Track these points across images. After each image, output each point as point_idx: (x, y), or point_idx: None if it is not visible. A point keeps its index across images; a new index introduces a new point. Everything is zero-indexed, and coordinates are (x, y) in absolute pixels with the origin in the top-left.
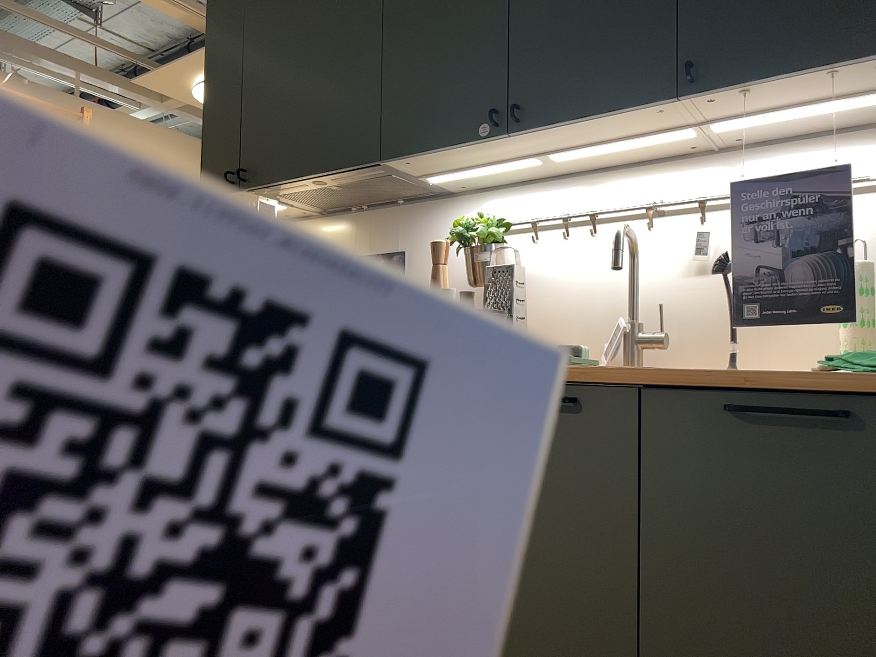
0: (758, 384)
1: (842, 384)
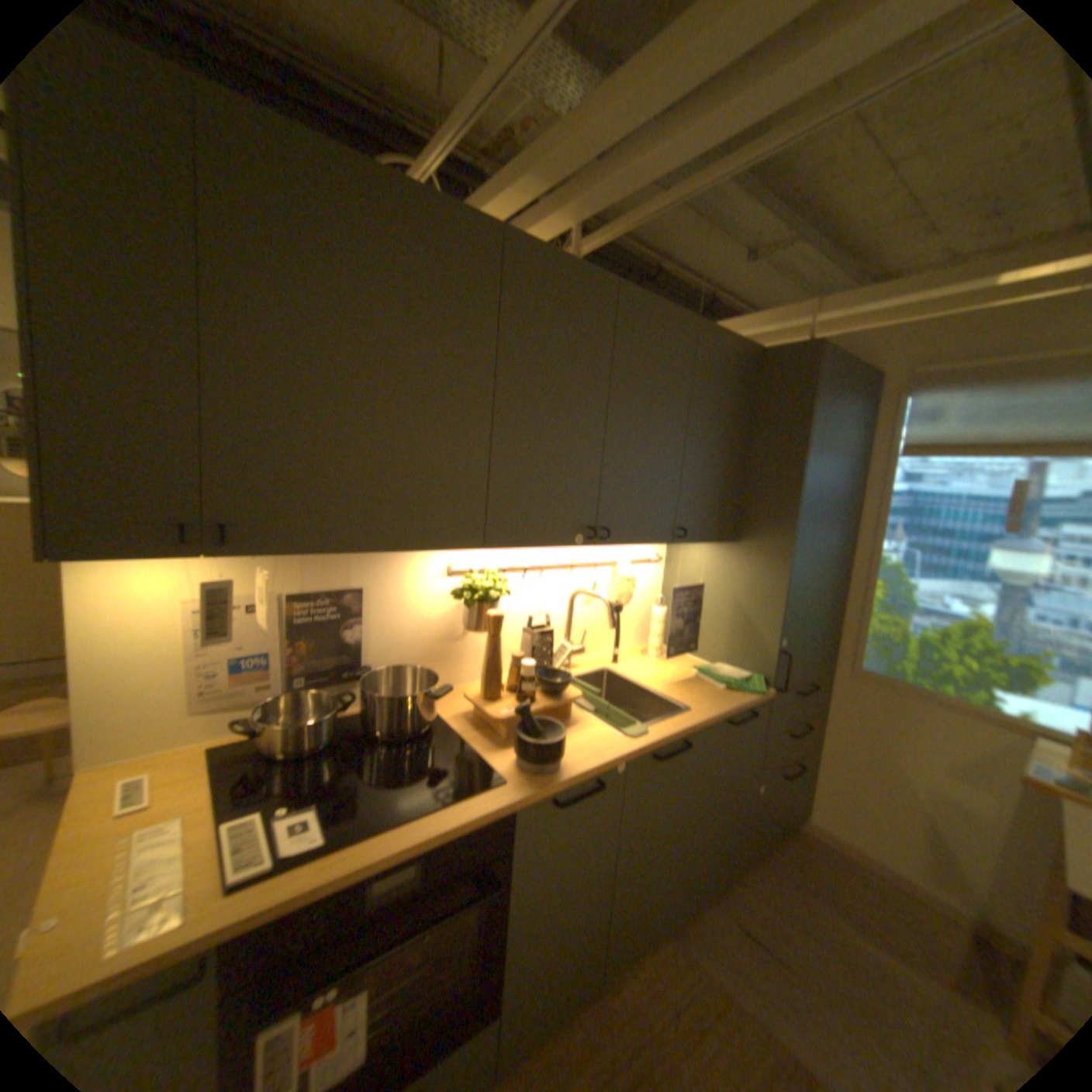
0: (739, 711)
1: (749, 701)
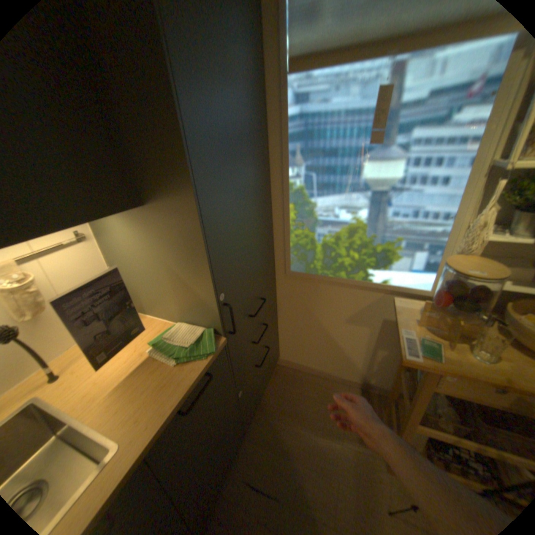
0: (186, 396)
1: (200, 368)
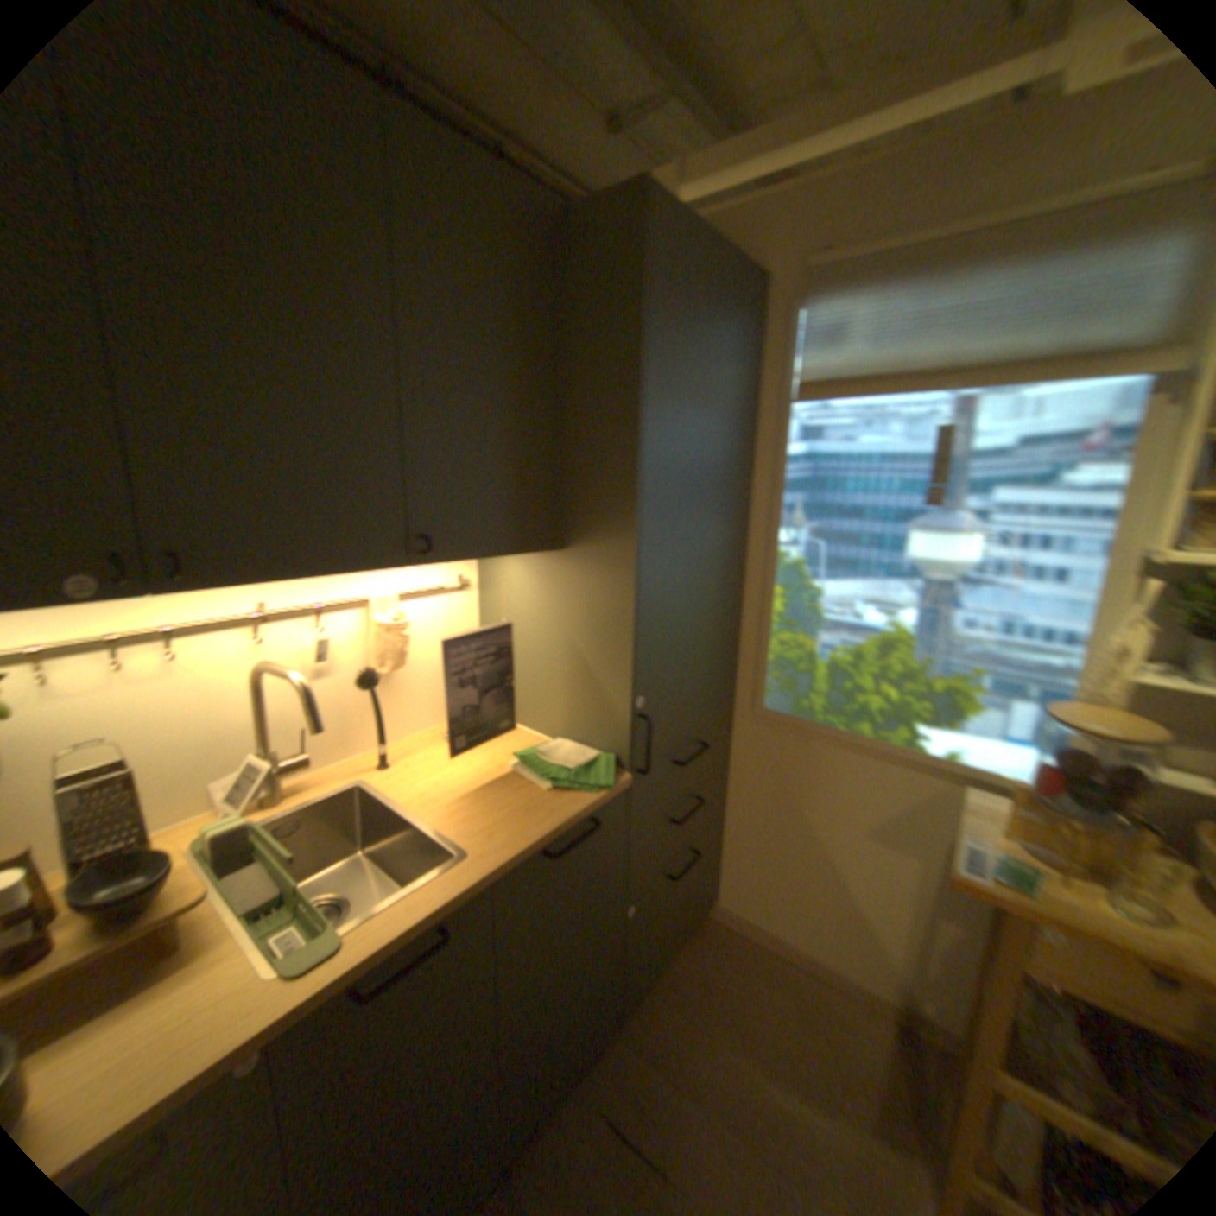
0: (562, 831)
1: (586, 805)
